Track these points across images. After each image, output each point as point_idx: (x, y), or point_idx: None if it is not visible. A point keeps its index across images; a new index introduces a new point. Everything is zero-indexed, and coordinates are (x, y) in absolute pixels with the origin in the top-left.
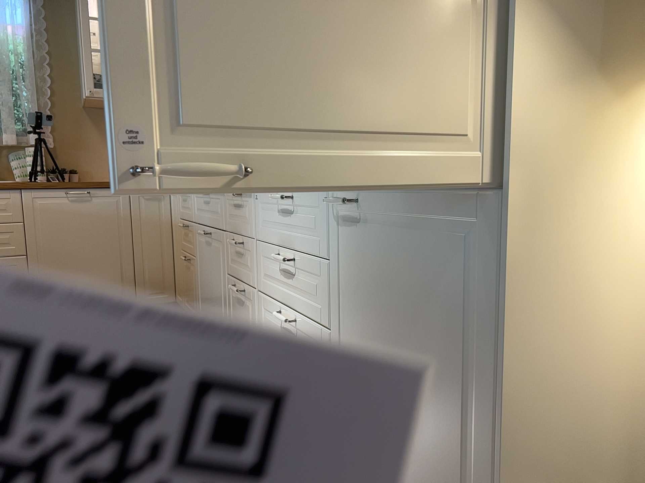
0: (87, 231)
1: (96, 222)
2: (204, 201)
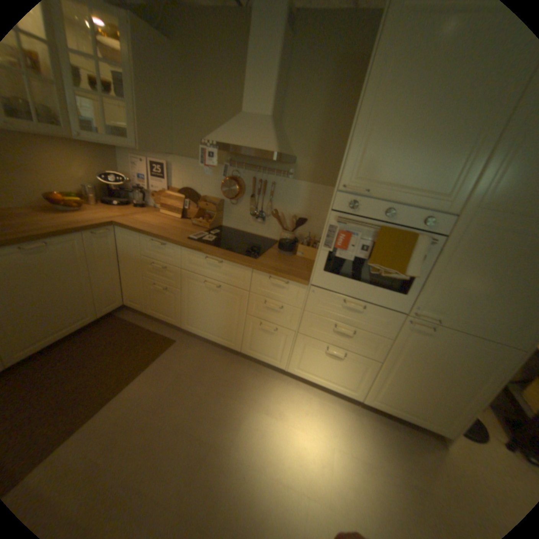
0: (48, 277)
1: (55, 268)
2: (207, 262)
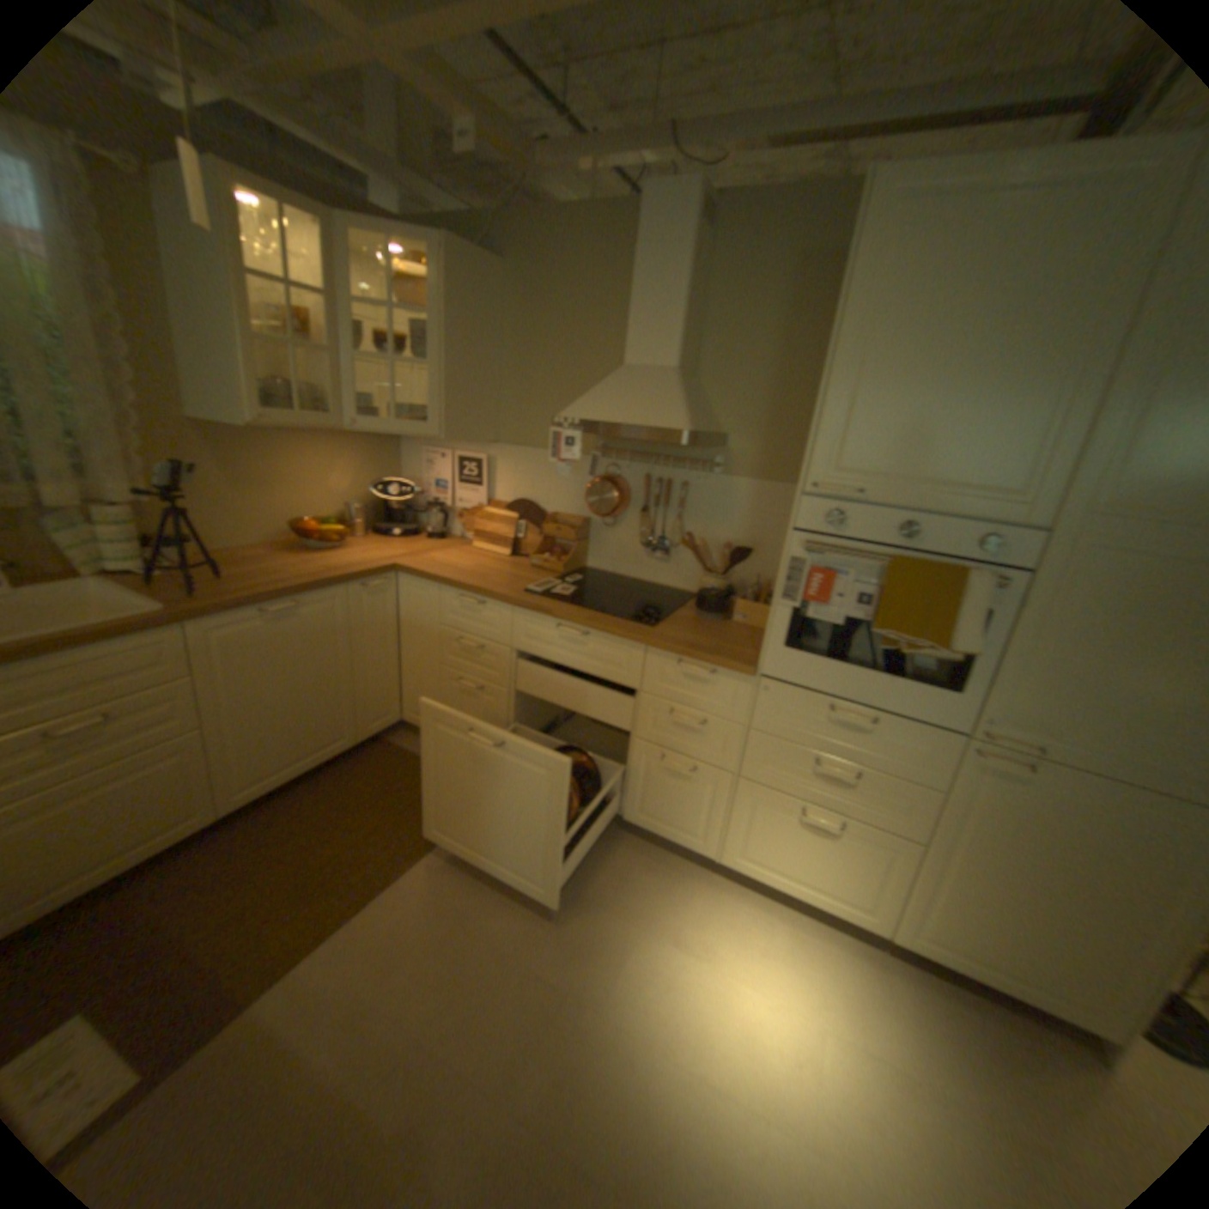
0: (291, 662)
1: (302, 647)
2: (559, 636)
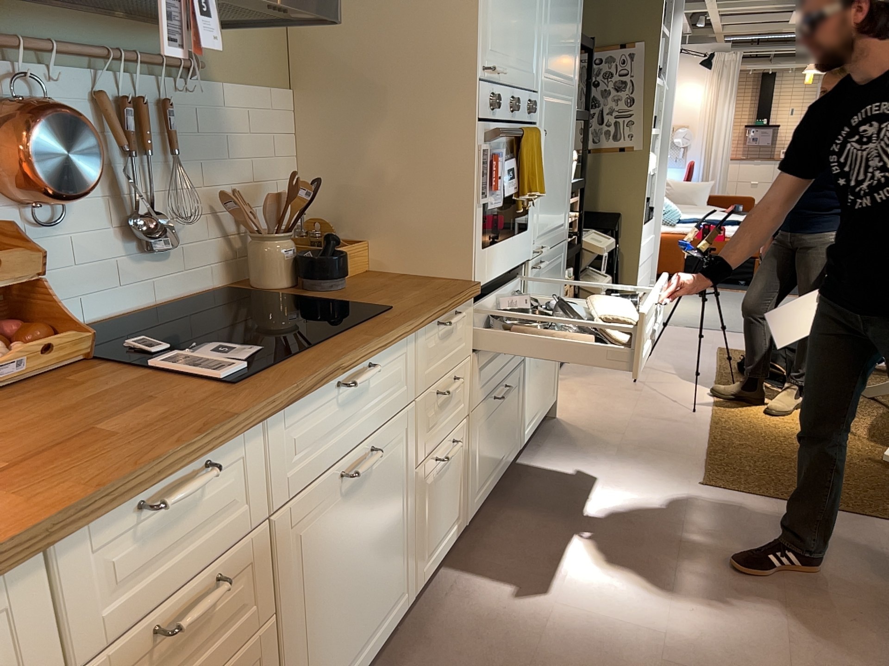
0: None
1: None
2: (337, 405)
